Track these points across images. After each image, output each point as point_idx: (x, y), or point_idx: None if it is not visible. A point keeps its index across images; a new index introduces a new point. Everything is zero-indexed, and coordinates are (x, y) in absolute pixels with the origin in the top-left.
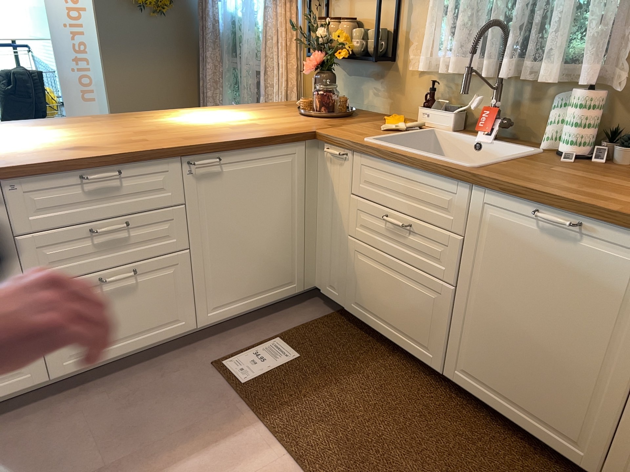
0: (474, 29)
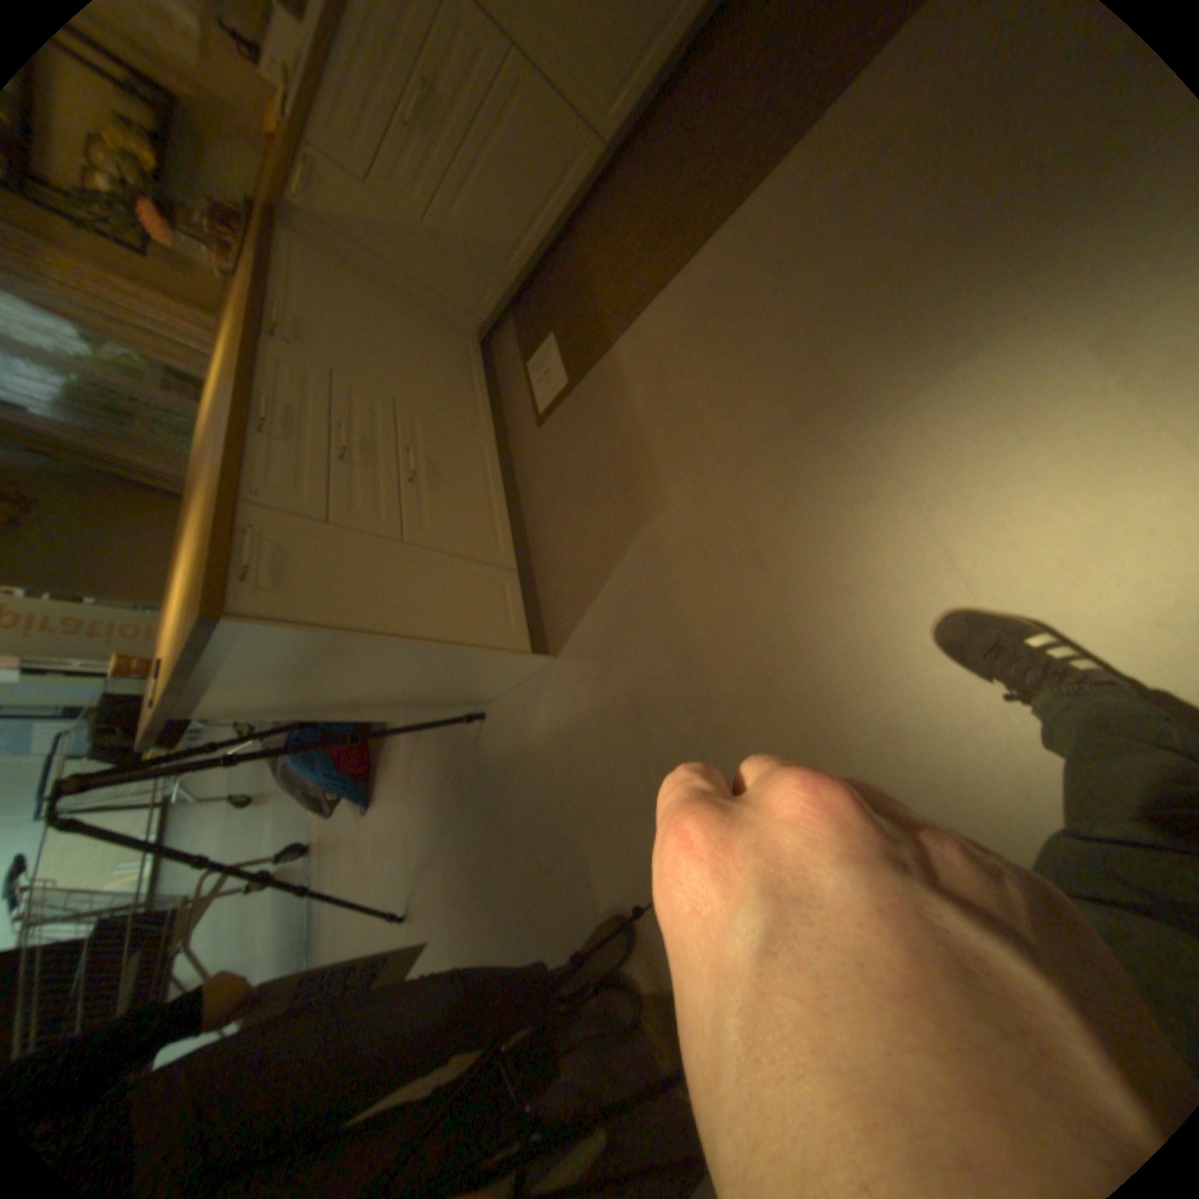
0: None
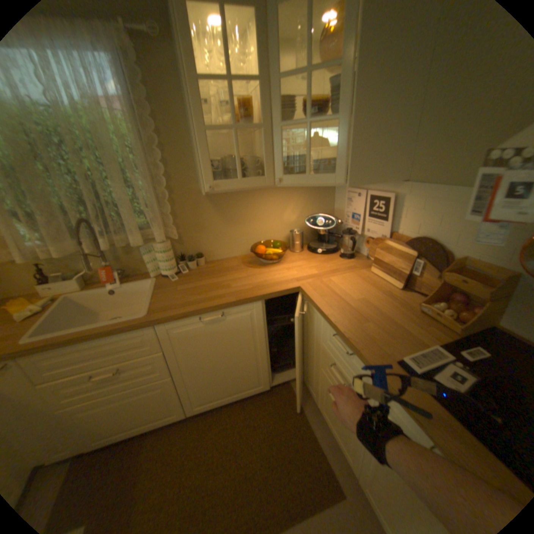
0: (58, 224)
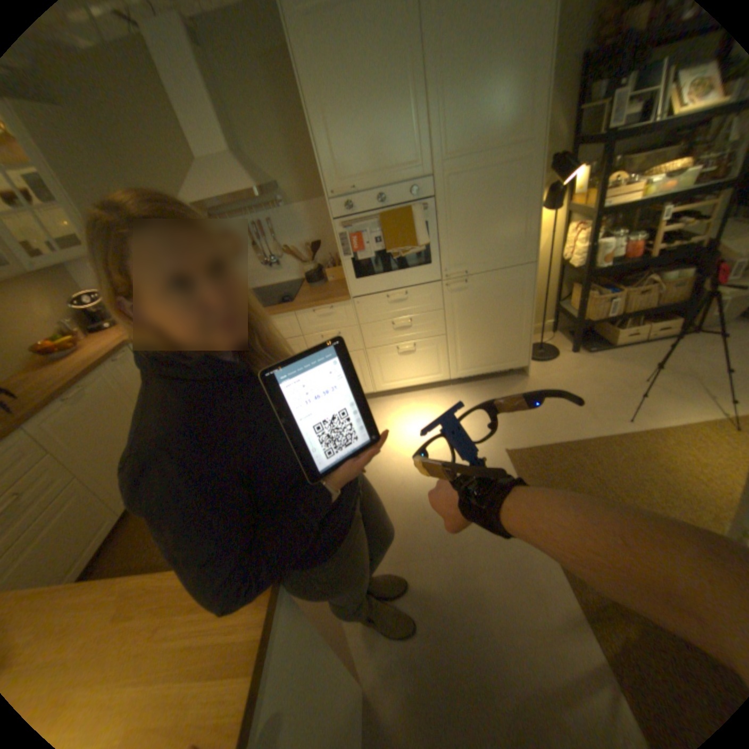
0: None
